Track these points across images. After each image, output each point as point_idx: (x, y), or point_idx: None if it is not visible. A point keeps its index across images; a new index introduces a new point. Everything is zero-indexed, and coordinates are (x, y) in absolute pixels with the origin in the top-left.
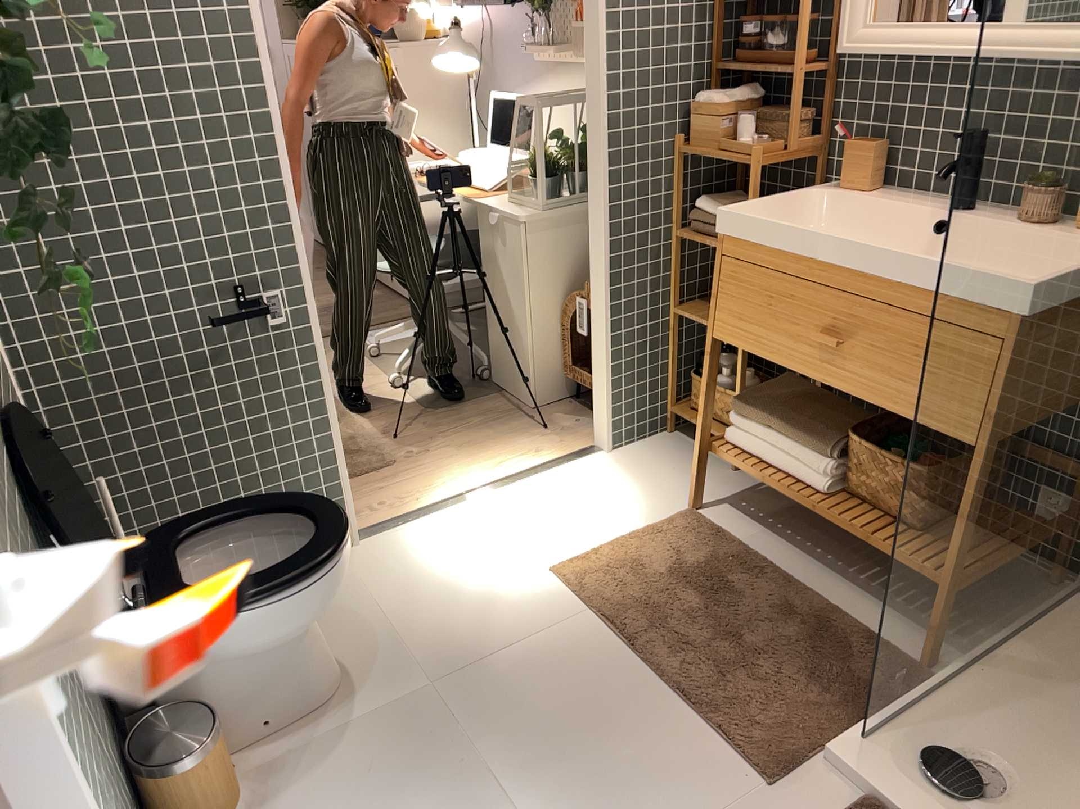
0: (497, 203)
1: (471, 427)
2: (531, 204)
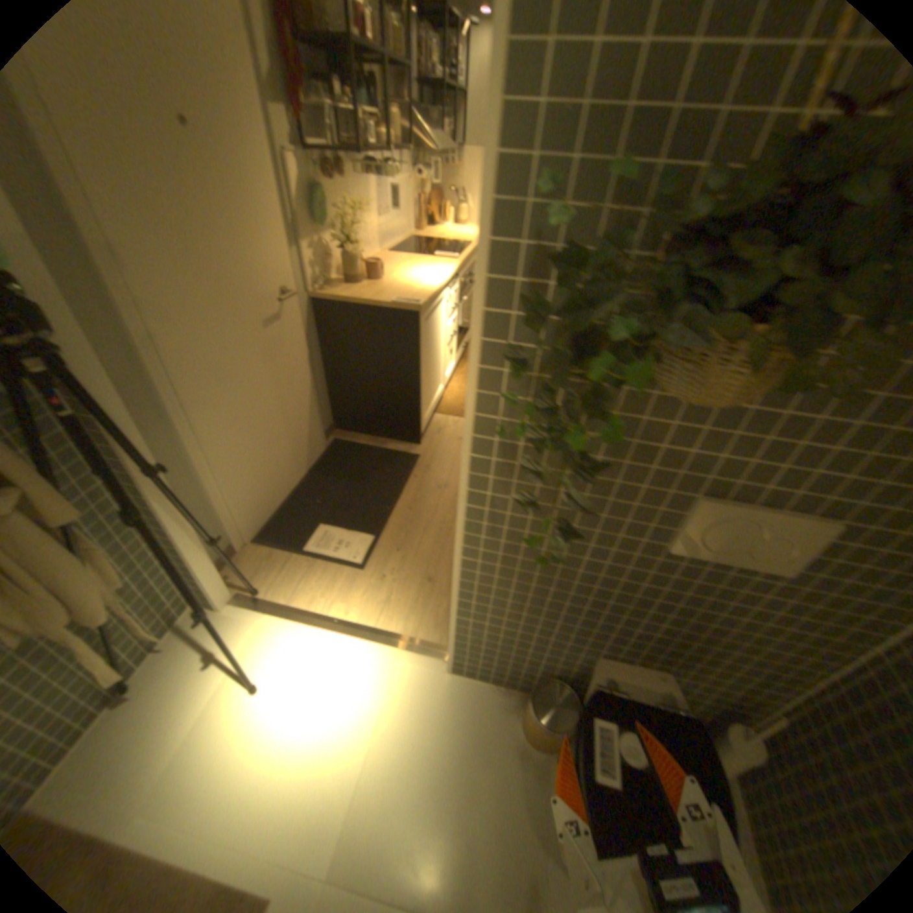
0: None
1: None
2: None
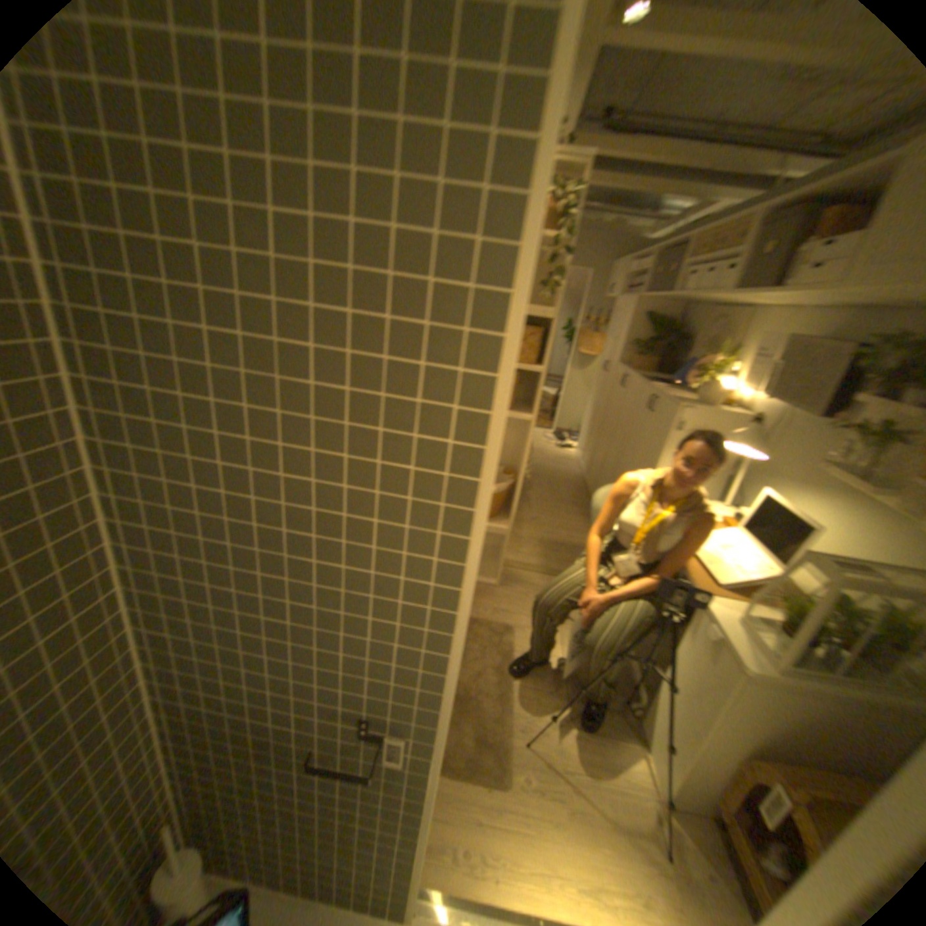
0: (728, 616)
1: (599, 789)
2: (772, 660)
